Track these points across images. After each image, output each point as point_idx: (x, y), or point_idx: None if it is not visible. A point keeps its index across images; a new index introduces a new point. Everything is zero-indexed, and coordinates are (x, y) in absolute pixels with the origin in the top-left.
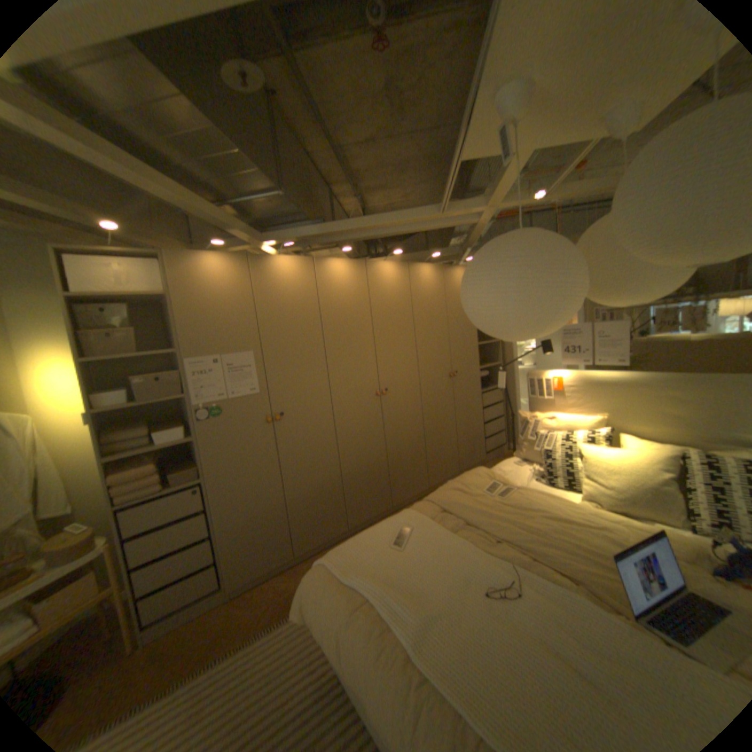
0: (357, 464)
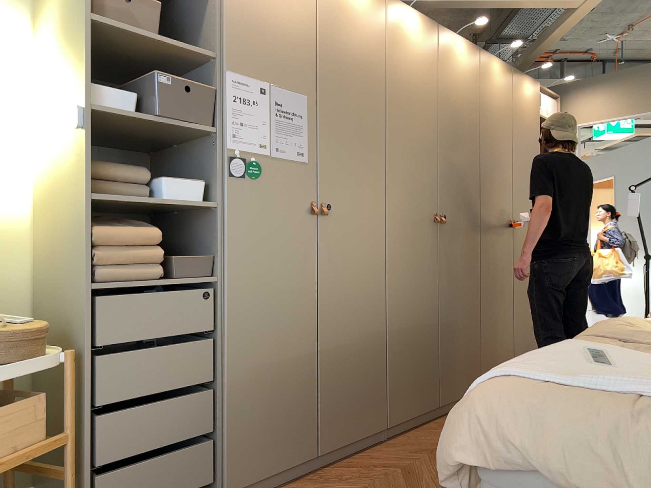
0: (408, 318)
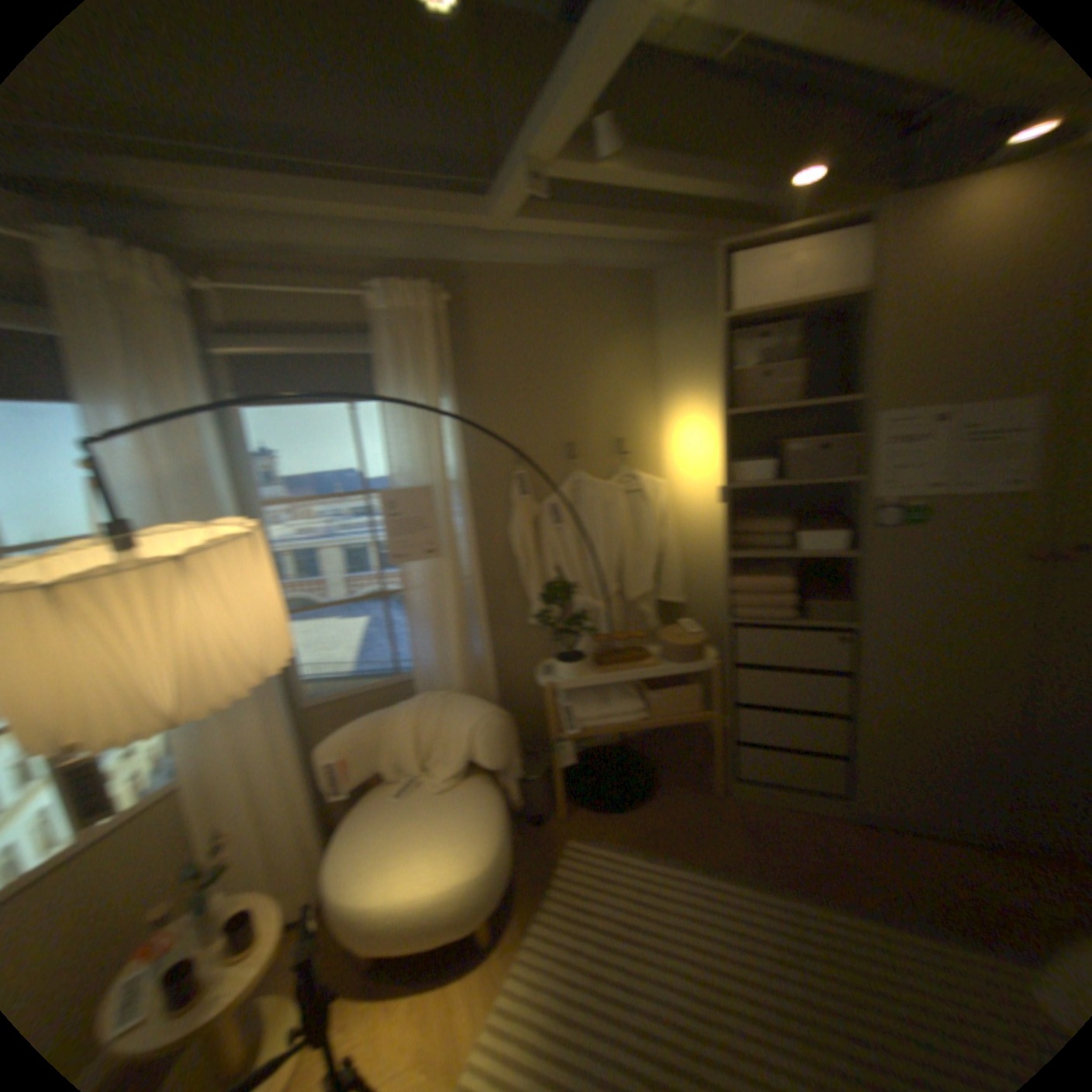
0: None
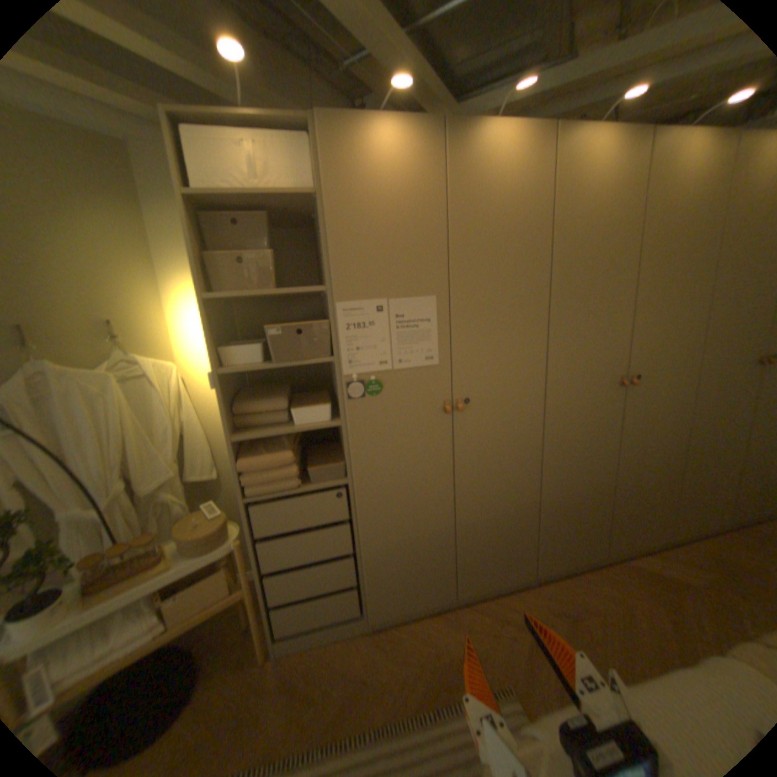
0: (567, 488)
